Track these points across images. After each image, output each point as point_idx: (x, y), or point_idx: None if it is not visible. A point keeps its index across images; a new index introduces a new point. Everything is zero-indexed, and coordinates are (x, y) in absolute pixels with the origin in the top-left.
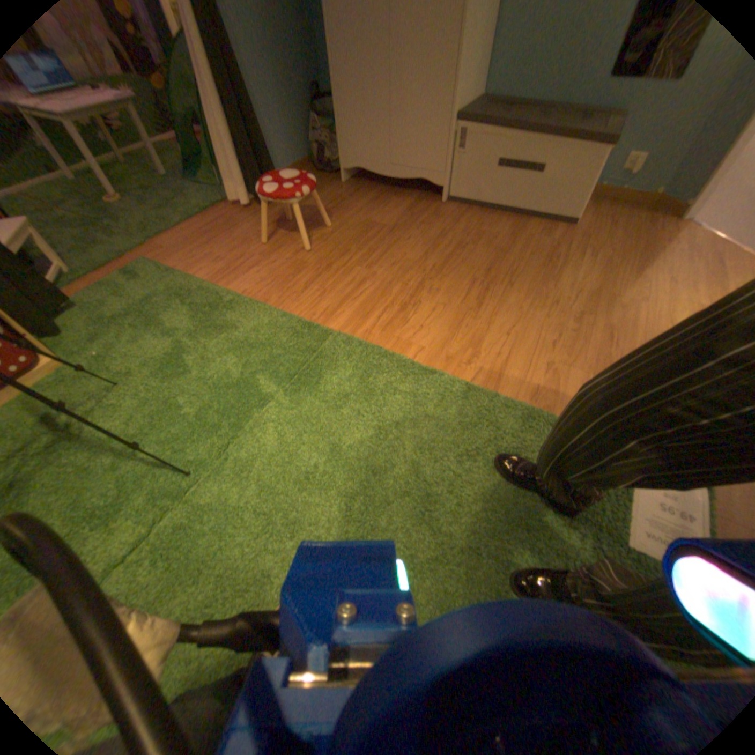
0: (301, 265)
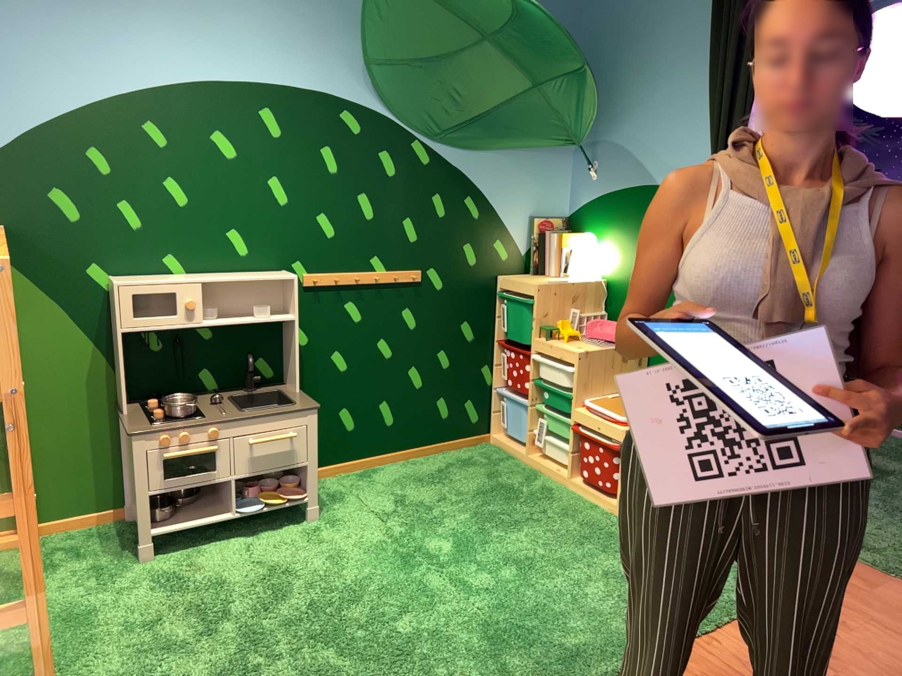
0: None
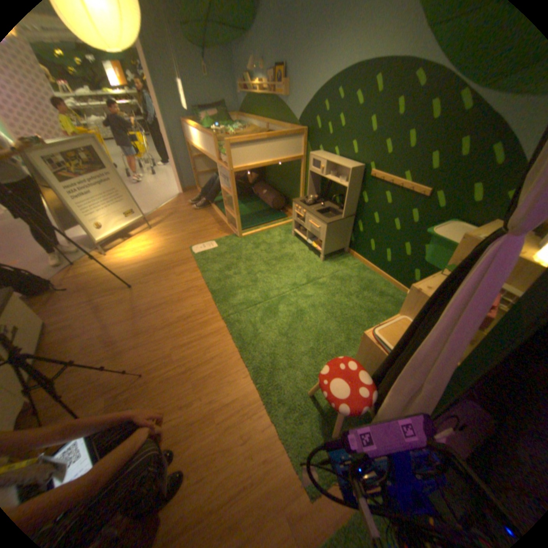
0: (196, 385)
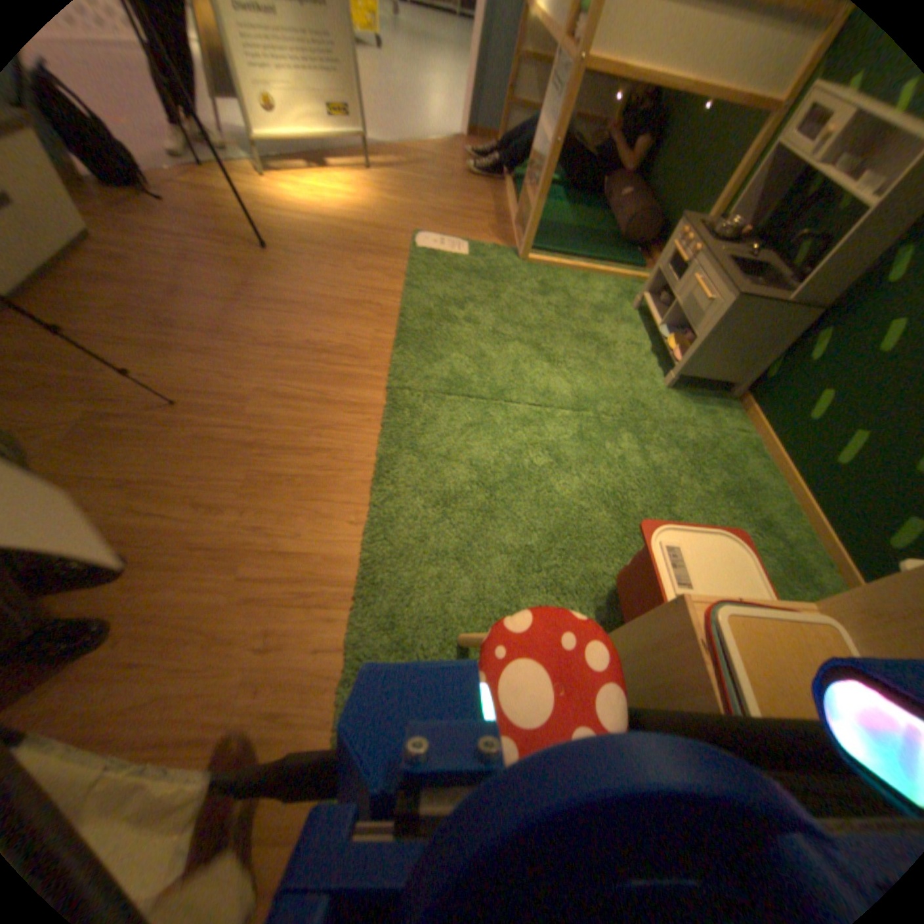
0: (258, 483)
